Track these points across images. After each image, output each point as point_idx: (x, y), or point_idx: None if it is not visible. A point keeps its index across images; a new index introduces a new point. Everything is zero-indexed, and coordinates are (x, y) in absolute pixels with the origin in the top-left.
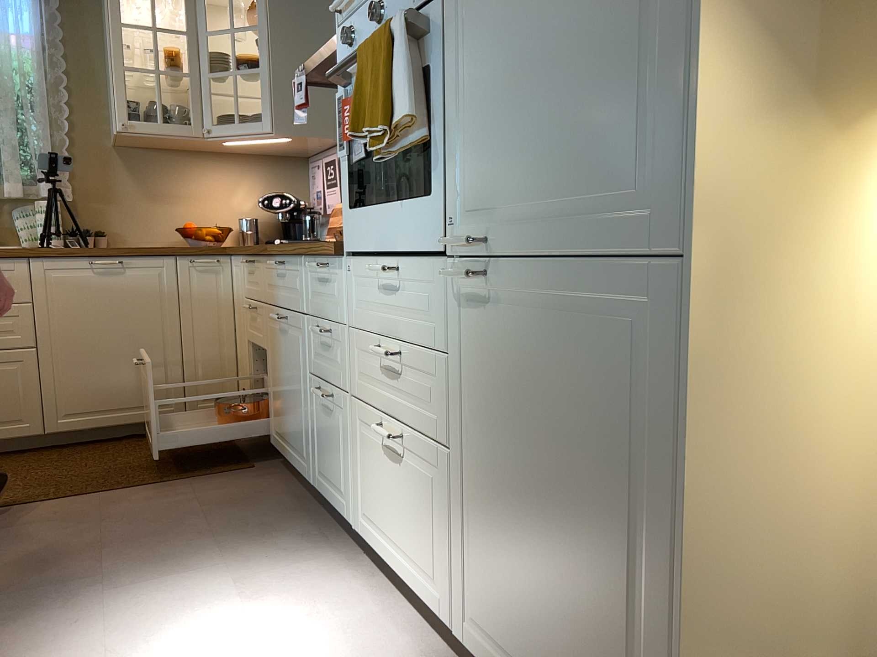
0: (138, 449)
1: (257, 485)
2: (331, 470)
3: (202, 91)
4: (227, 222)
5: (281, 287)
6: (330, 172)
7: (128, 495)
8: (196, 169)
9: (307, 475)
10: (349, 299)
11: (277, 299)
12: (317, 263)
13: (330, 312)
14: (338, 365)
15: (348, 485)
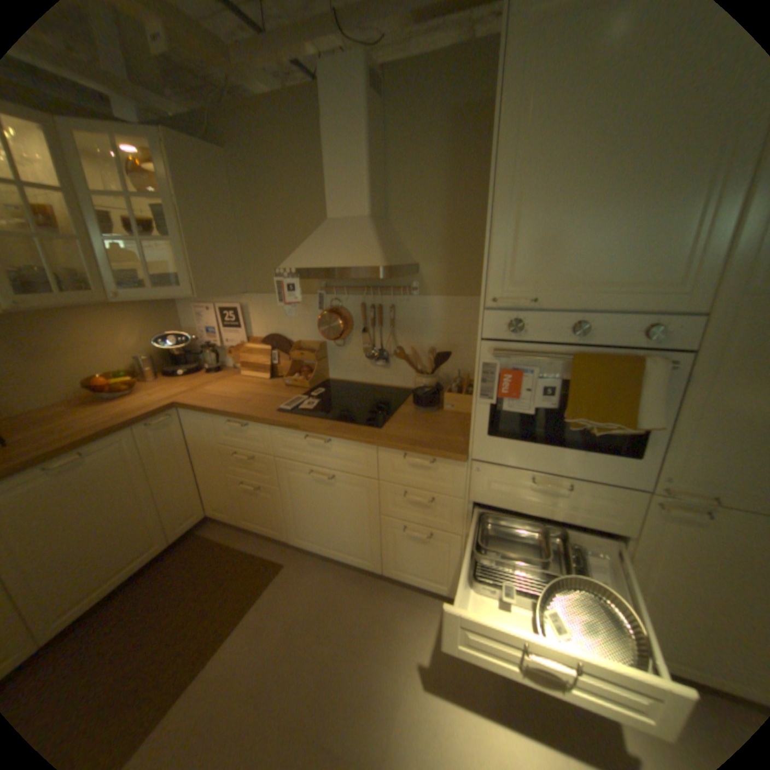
0: (153, 598)
1: (311, 583)
2: (421, 569)
3: (94, 254)
4: (119, 363)
5: (320, 454)
6: (230, 317)
7: (226, 656)
8: (75, 321)
9: (372, 568)
10: (472, 485)
11: (312, 460)
12: (409, 454)
13: (433, 487)
14: (443, 517)
15: (451, 579)
